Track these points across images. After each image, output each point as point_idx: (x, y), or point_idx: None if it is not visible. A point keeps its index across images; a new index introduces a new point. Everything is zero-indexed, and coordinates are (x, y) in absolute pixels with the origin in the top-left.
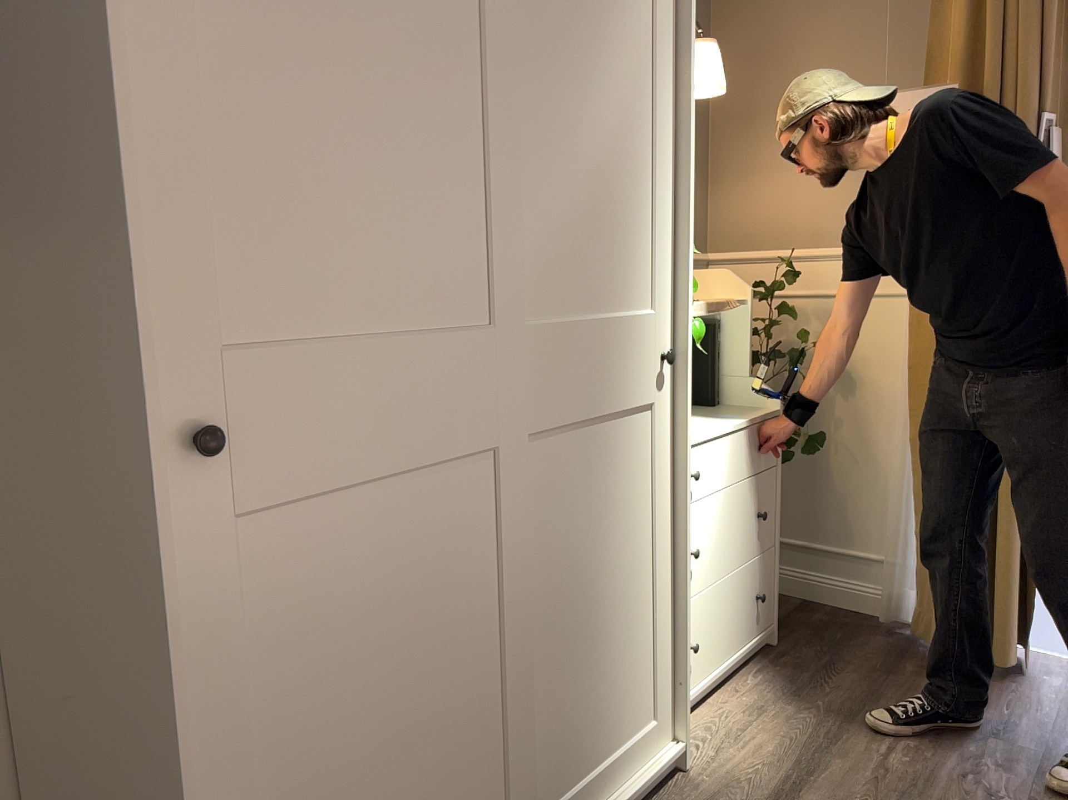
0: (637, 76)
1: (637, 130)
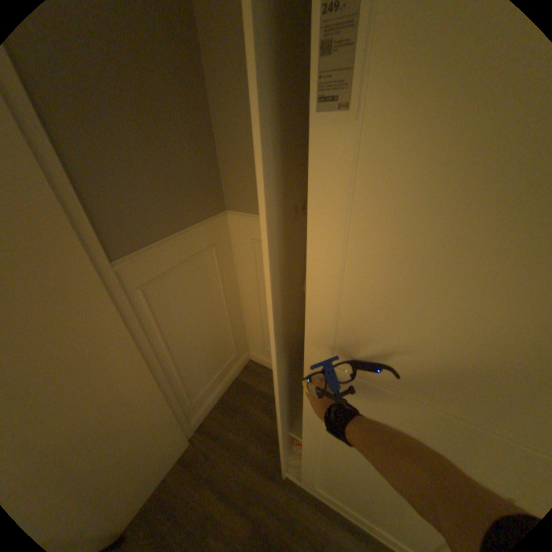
0: None
1: None
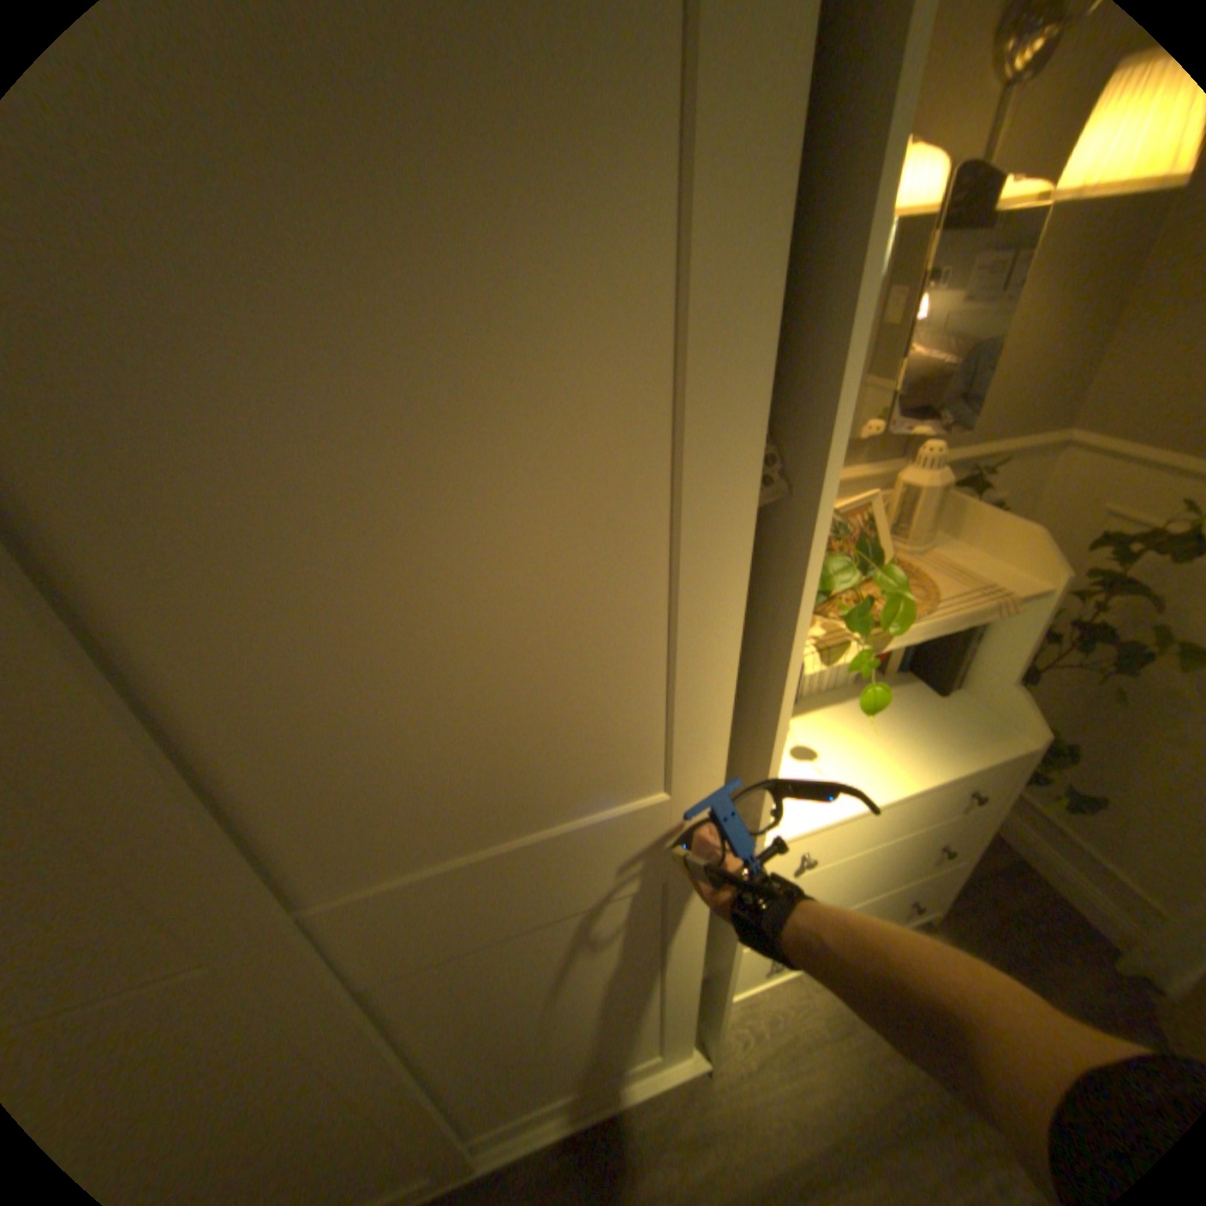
0: (634, 421)
1: (635, 541)
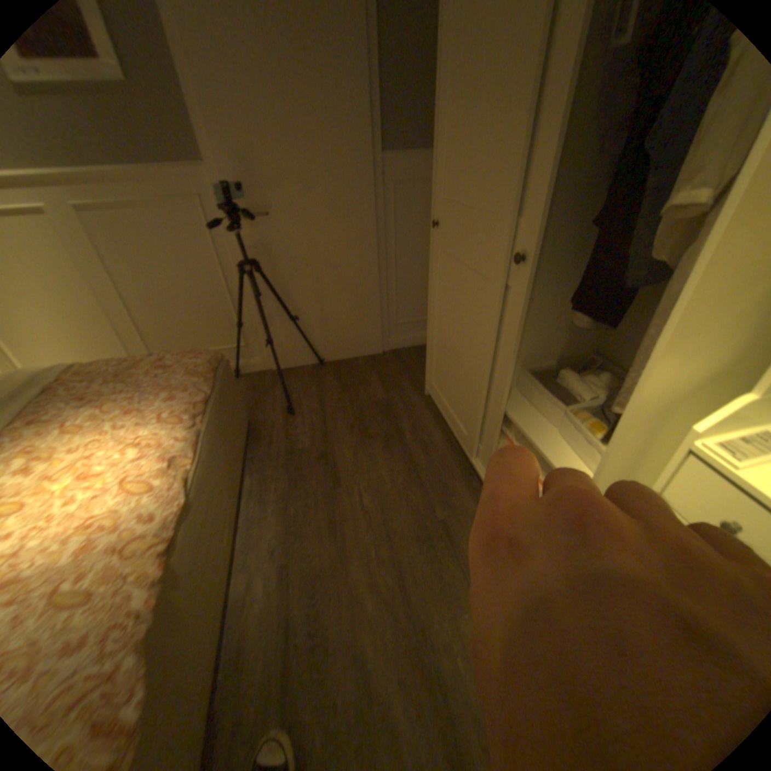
0: None
1: None
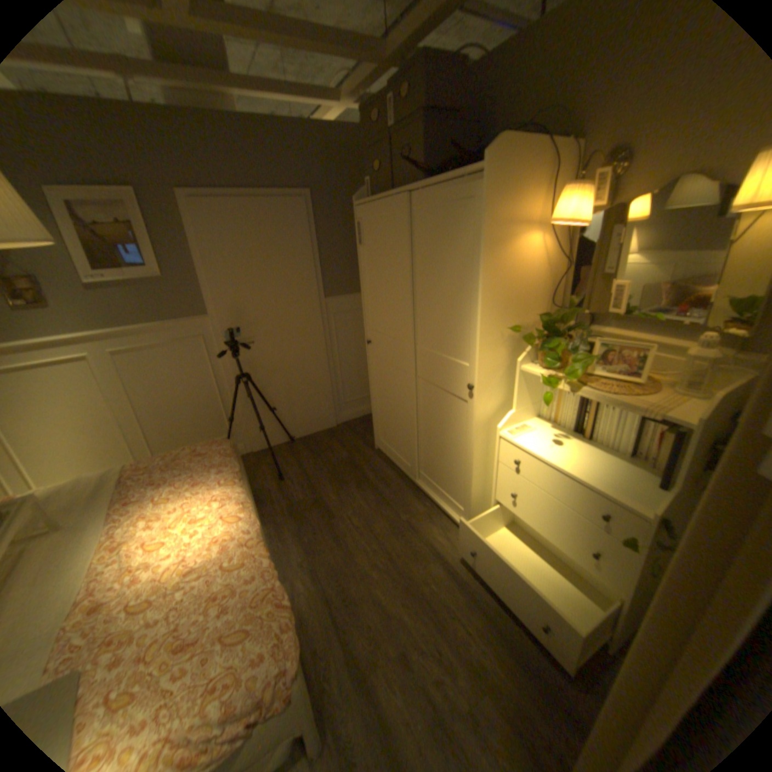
0: (463, 267)
1: (462, 290)
